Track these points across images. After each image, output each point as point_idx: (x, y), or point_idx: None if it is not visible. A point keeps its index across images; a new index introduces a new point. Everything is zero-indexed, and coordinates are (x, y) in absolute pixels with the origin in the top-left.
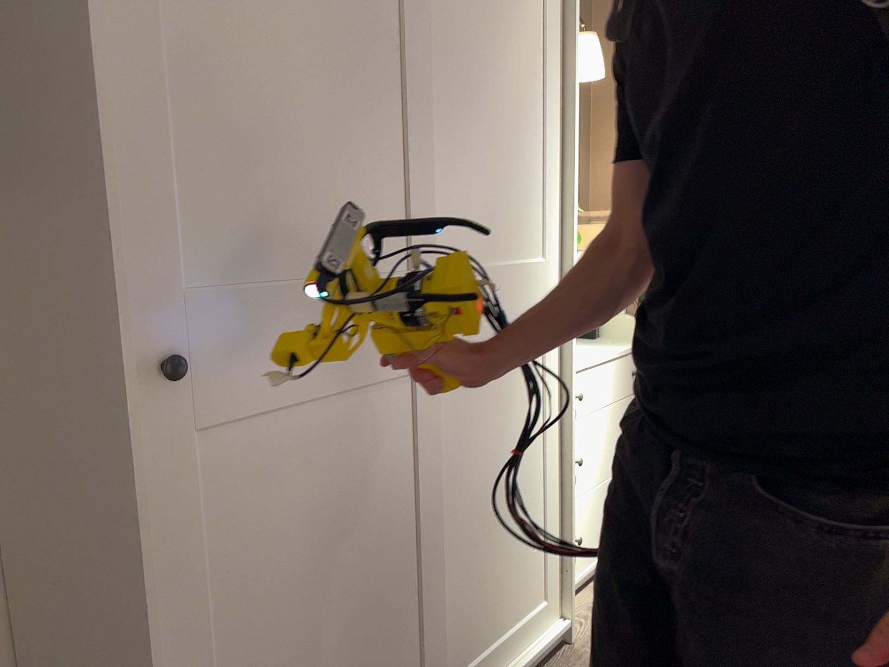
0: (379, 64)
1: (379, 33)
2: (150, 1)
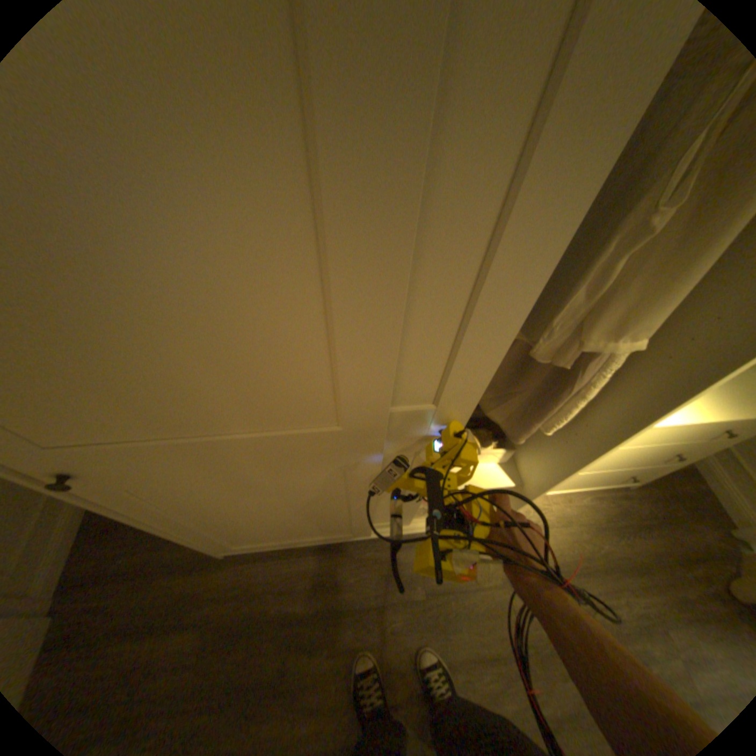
0: (237, 205)
1: (214, 124)
2: None
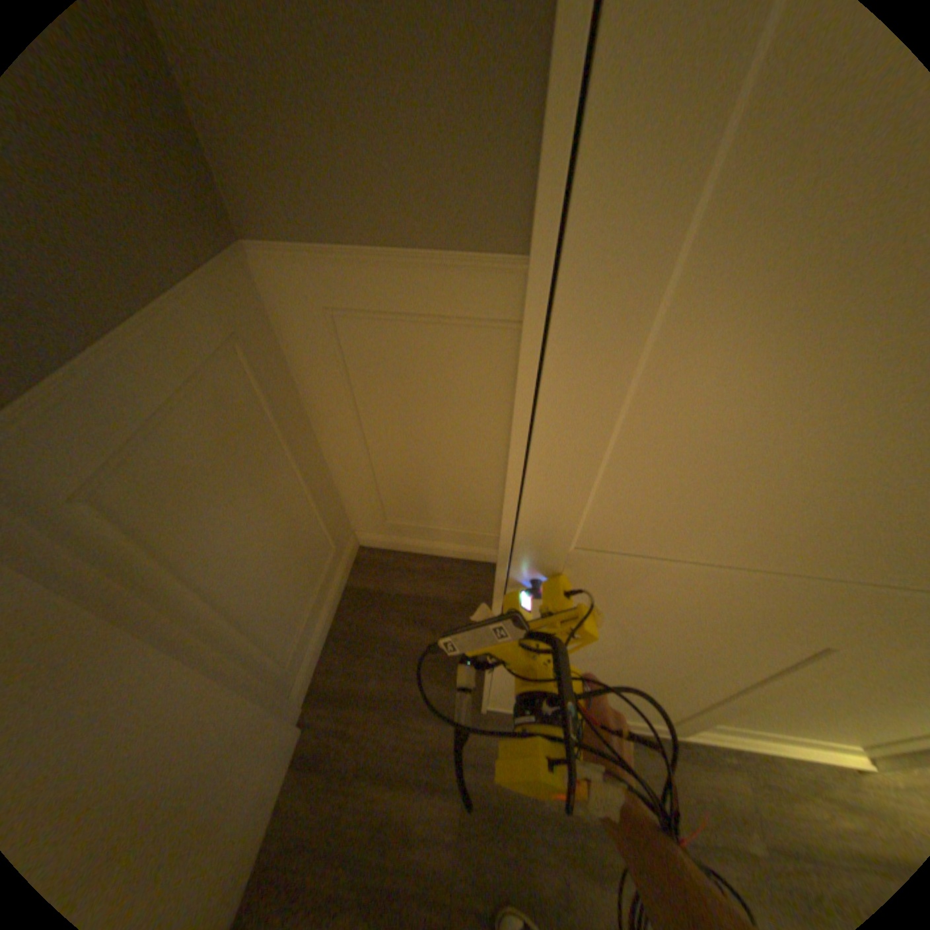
0: None
1: None
2: (648, 269)
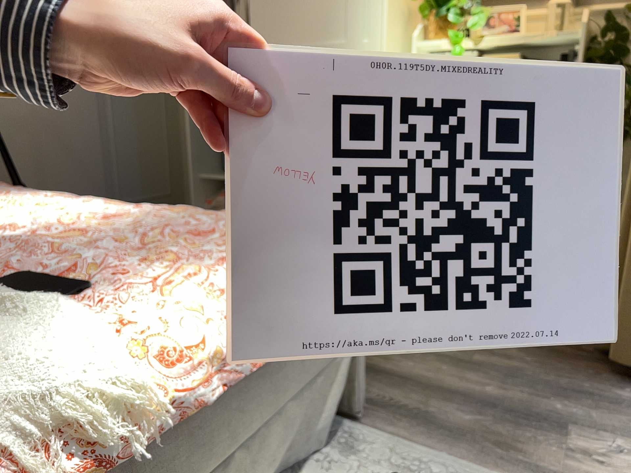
0: None
1: None
2: None
